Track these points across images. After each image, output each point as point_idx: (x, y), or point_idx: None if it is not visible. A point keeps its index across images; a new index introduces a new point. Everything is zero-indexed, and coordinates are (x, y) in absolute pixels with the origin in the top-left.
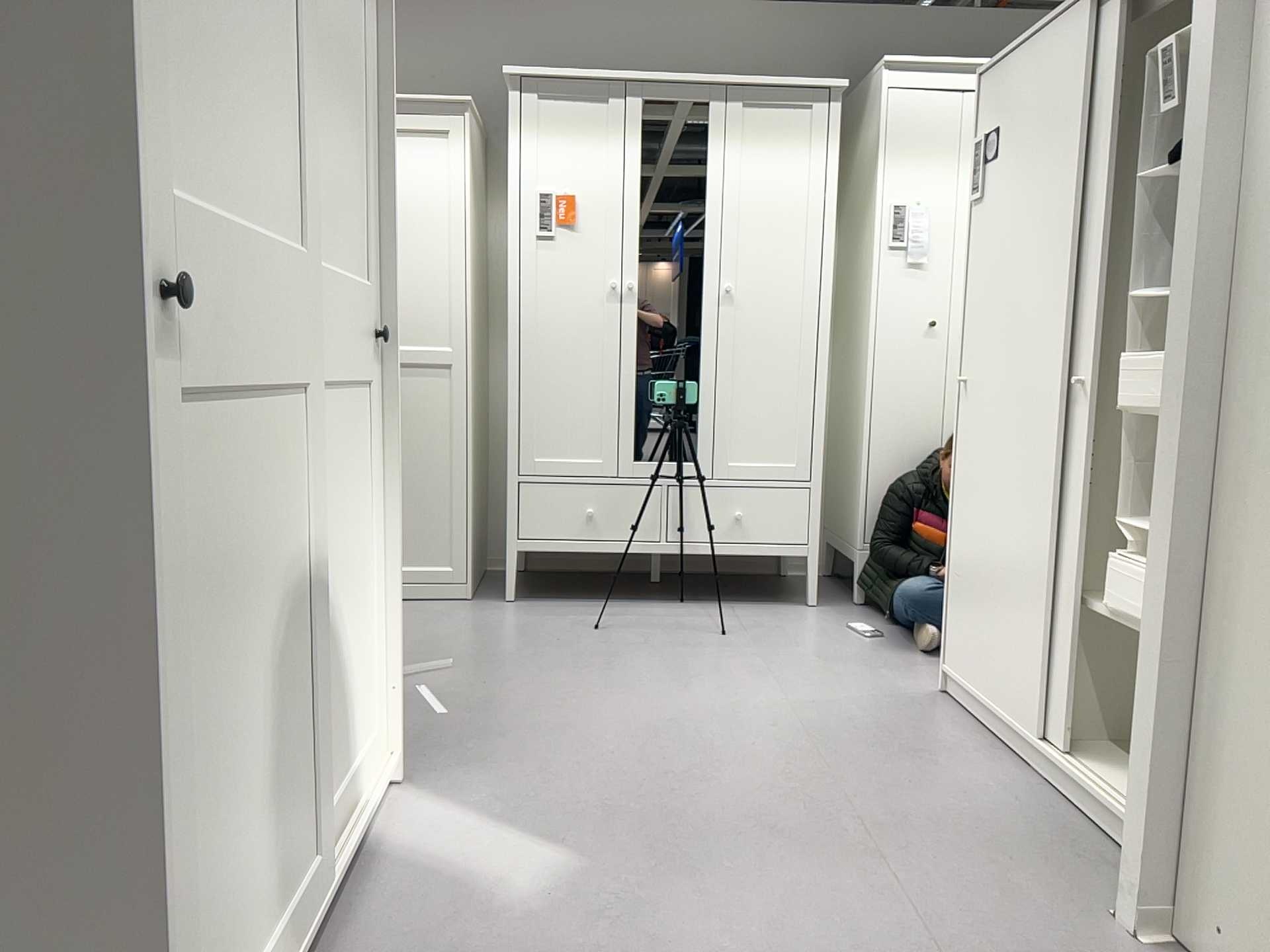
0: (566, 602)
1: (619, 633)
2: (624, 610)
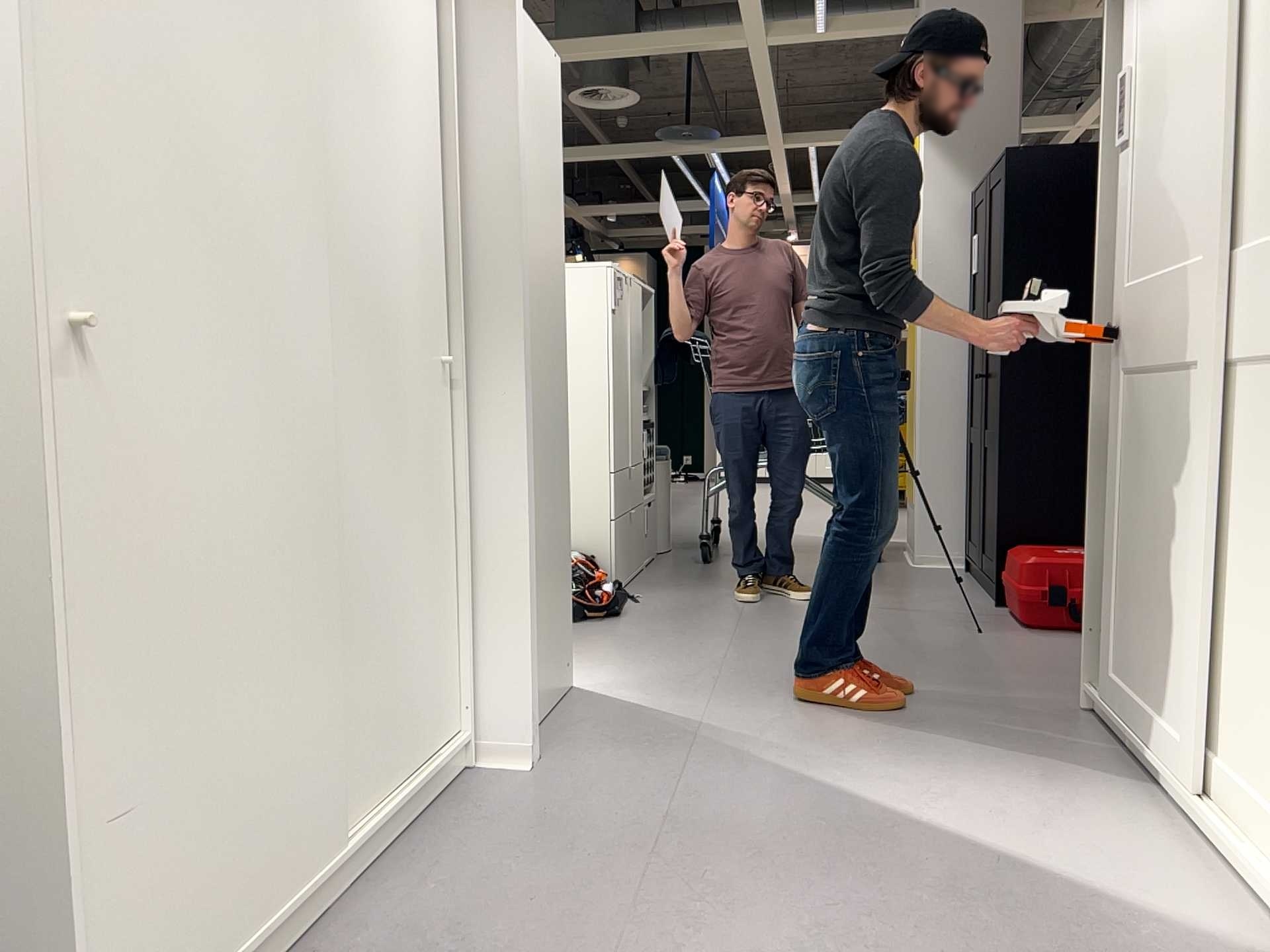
0: None
1: None
2: None
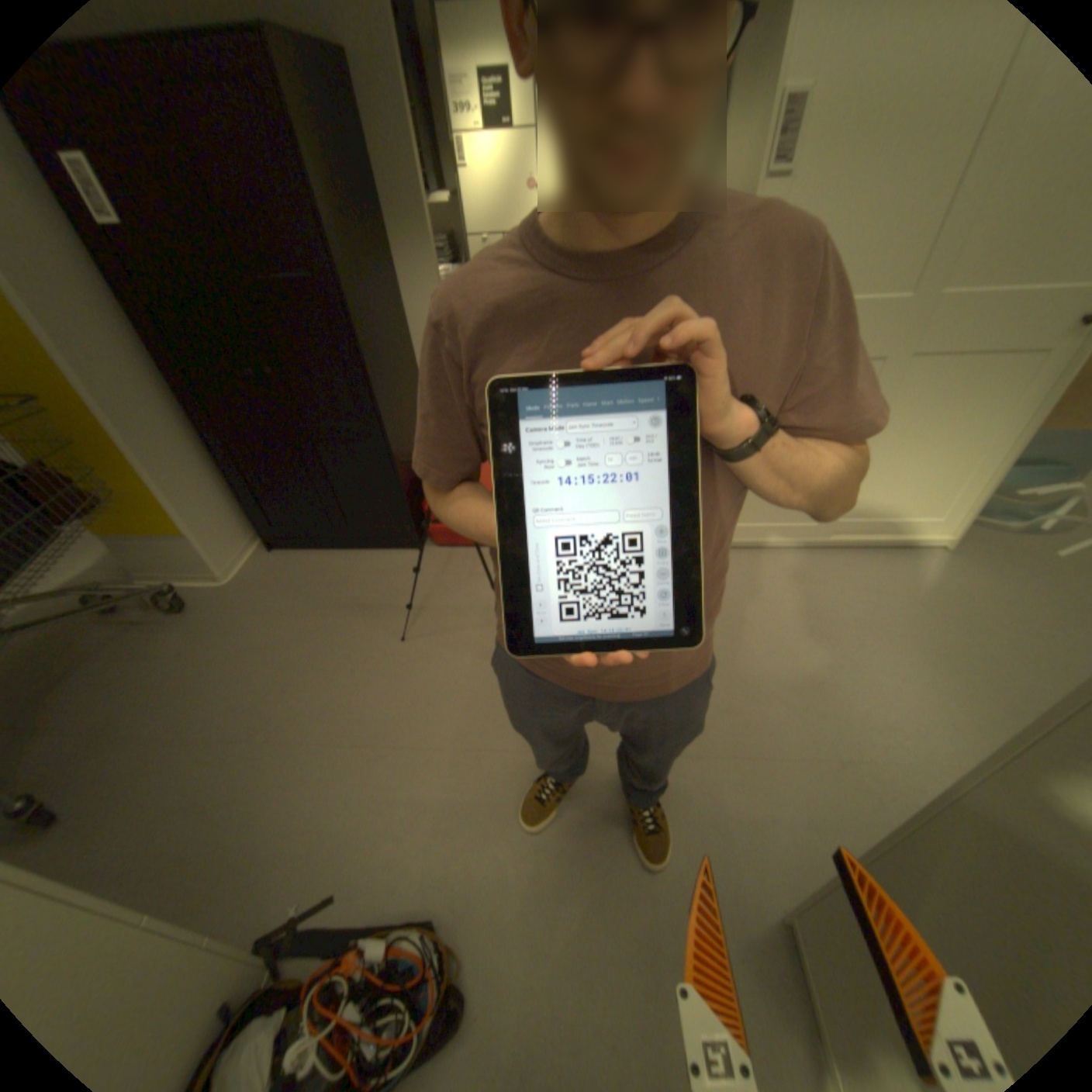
0: None
1: None
2: None
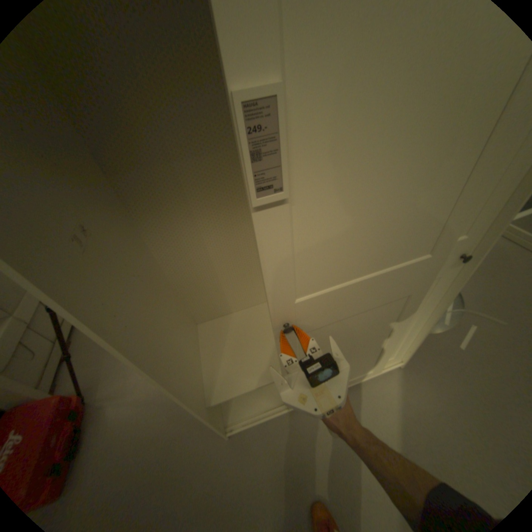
0: None
1: None
2: None
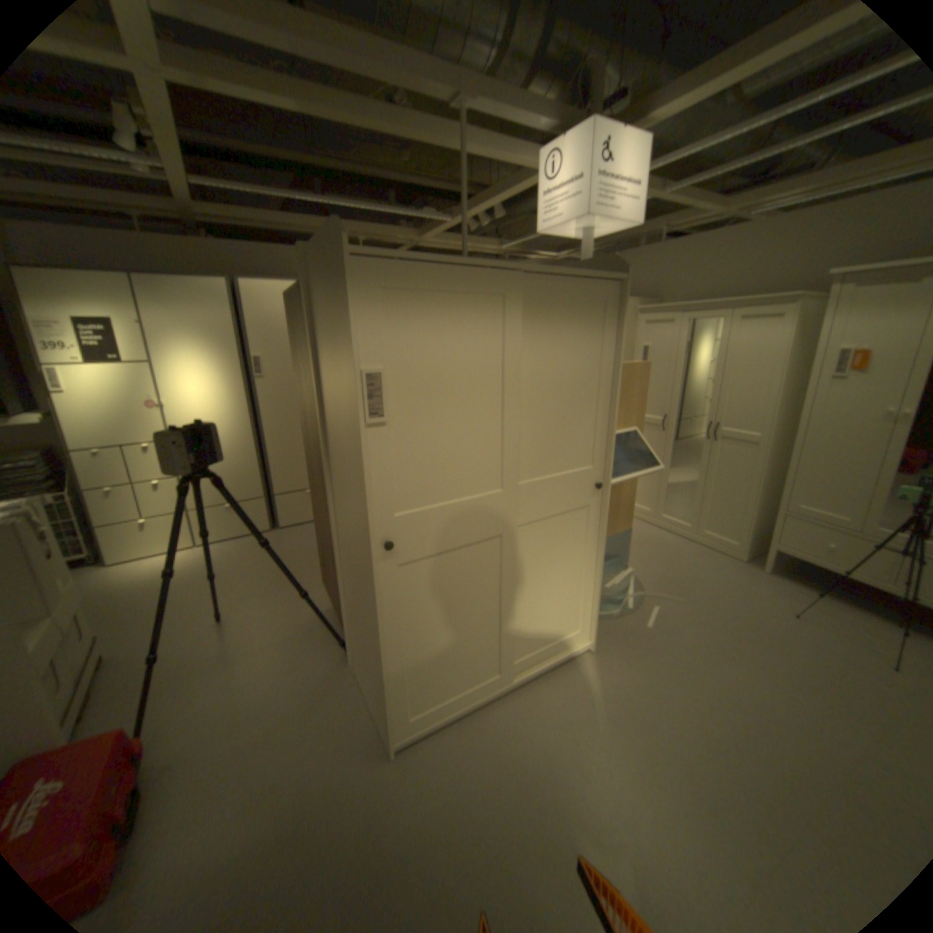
0: (804, 589)
1: (812, 627)
2: (840, 612)
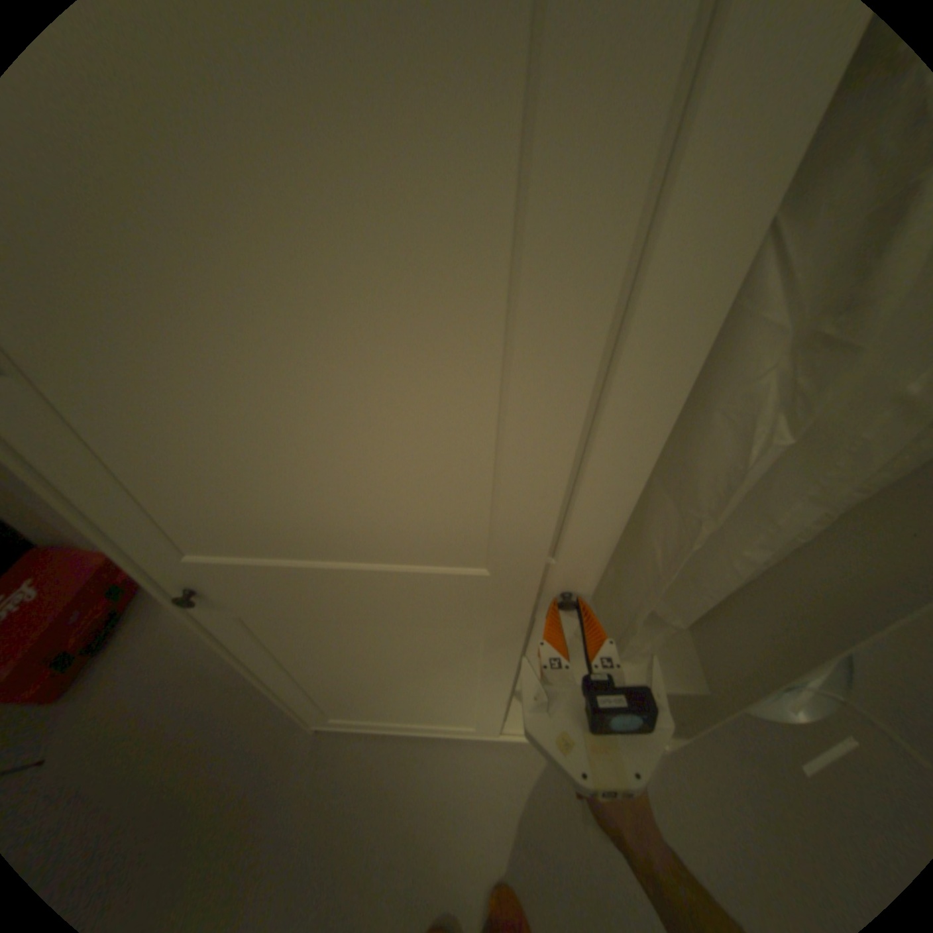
0: None
1: None
2: None
